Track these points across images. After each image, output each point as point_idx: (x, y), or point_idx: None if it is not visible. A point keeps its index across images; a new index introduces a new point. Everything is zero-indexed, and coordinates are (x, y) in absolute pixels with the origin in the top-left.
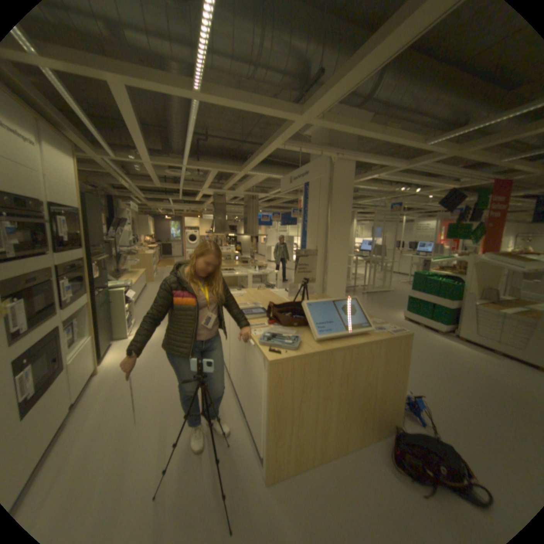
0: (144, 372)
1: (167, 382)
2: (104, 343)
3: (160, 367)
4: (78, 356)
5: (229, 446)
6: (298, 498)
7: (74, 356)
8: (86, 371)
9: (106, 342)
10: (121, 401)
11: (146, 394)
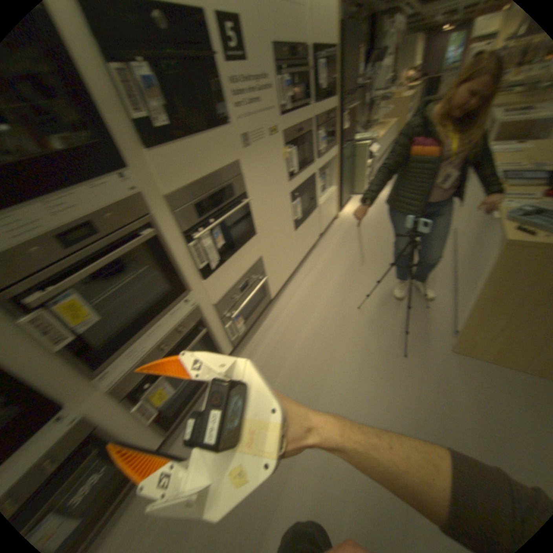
0: (373, 226)
1: (390, 239)
2: (347, 195)
3: (387, 226)
4: (328, 200)
5: (430, 308)
6: (487, 378)
7: (325, 199)
8: (332, 213)
9: (349, 194)
10: (351, 242)
11: (370, 243)
